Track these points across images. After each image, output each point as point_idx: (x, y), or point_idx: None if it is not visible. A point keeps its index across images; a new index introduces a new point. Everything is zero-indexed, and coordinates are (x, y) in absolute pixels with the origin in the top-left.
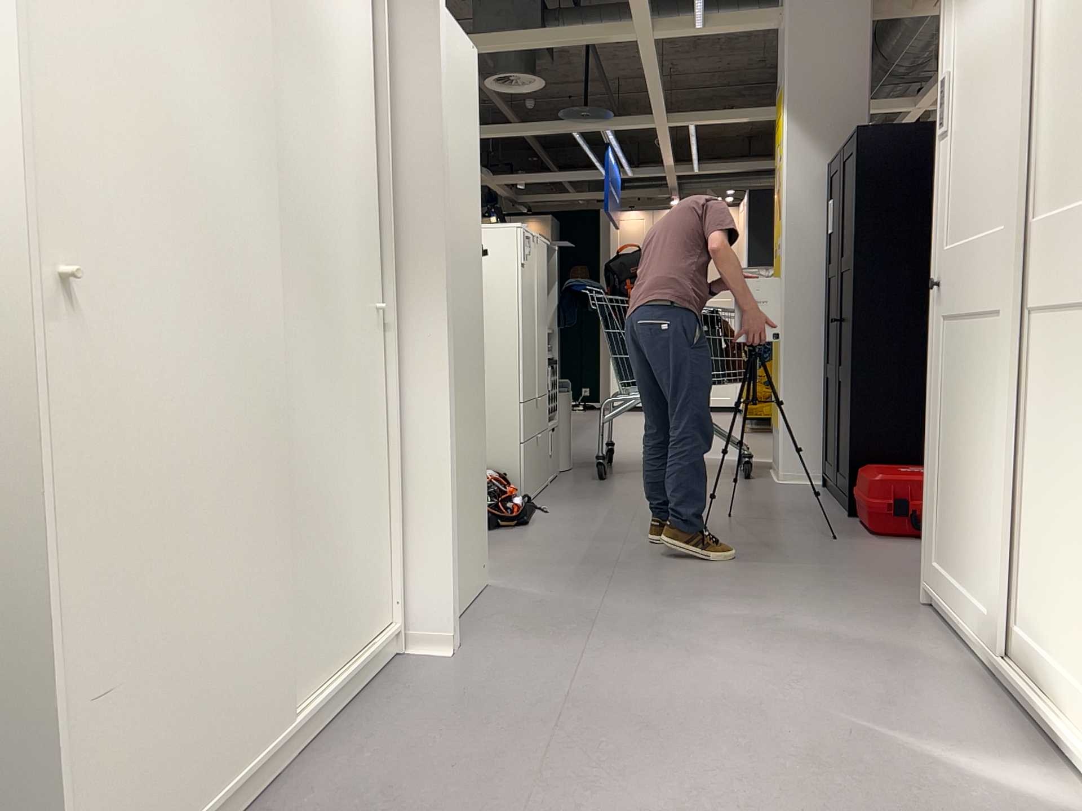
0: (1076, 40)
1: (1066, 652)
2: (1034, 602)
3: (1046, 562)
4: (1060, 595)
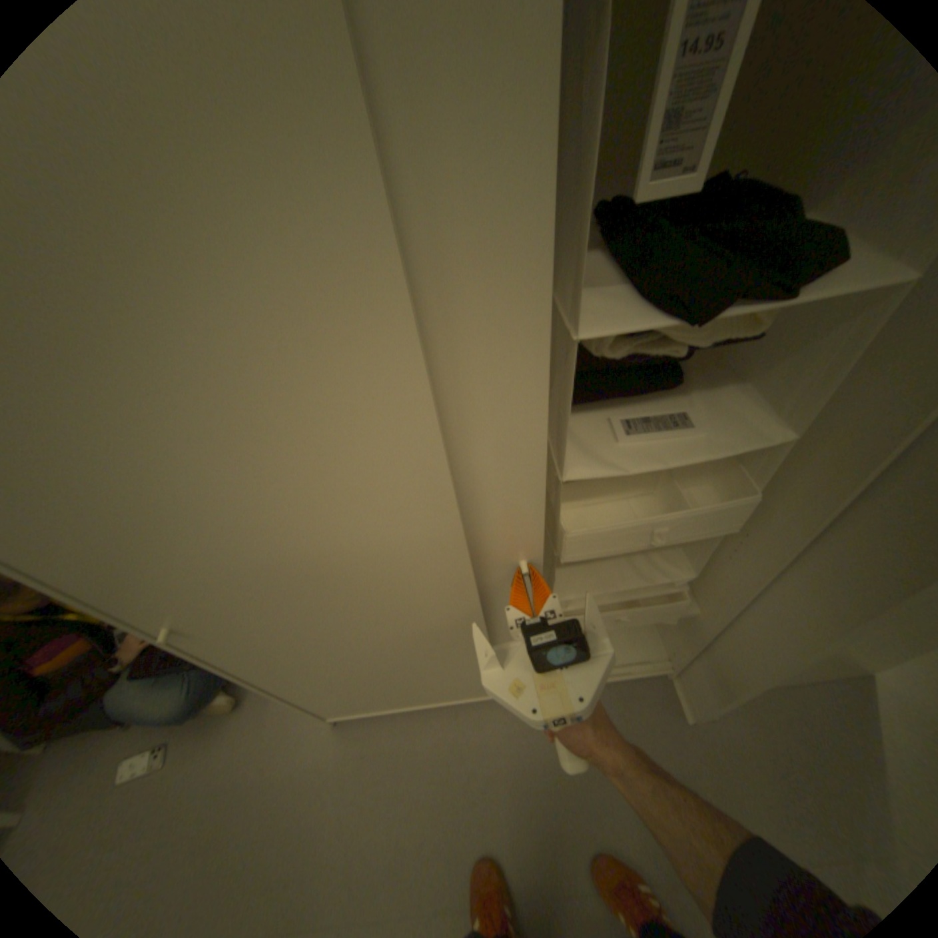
0: None
1: None
2: None
3: None
4: None
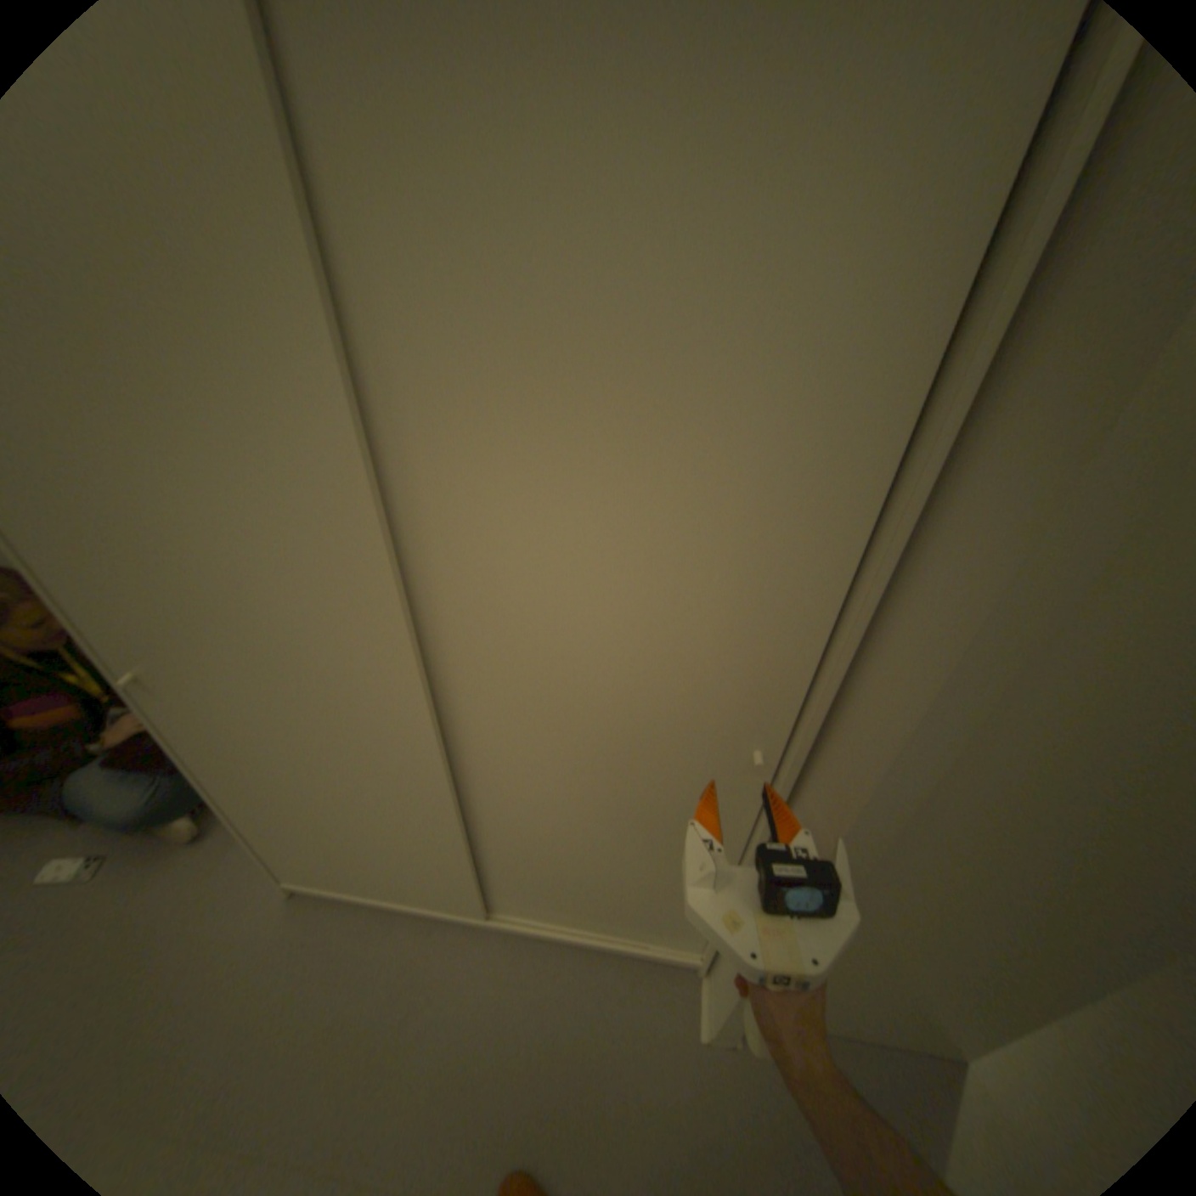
0: None
1: None
2: None
3: None
4: None
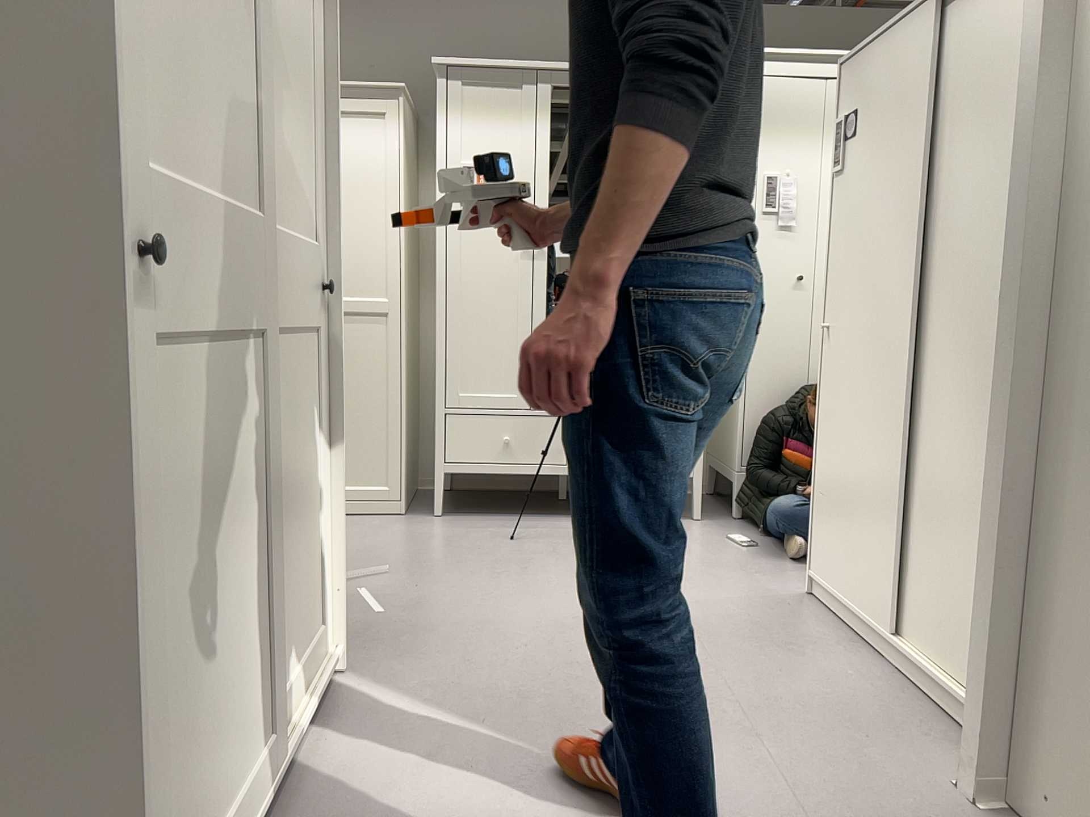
0: (280, 67)
1: (301, 639)
2: (281, 645)
3: (287, 590)
4: (296, 601)
